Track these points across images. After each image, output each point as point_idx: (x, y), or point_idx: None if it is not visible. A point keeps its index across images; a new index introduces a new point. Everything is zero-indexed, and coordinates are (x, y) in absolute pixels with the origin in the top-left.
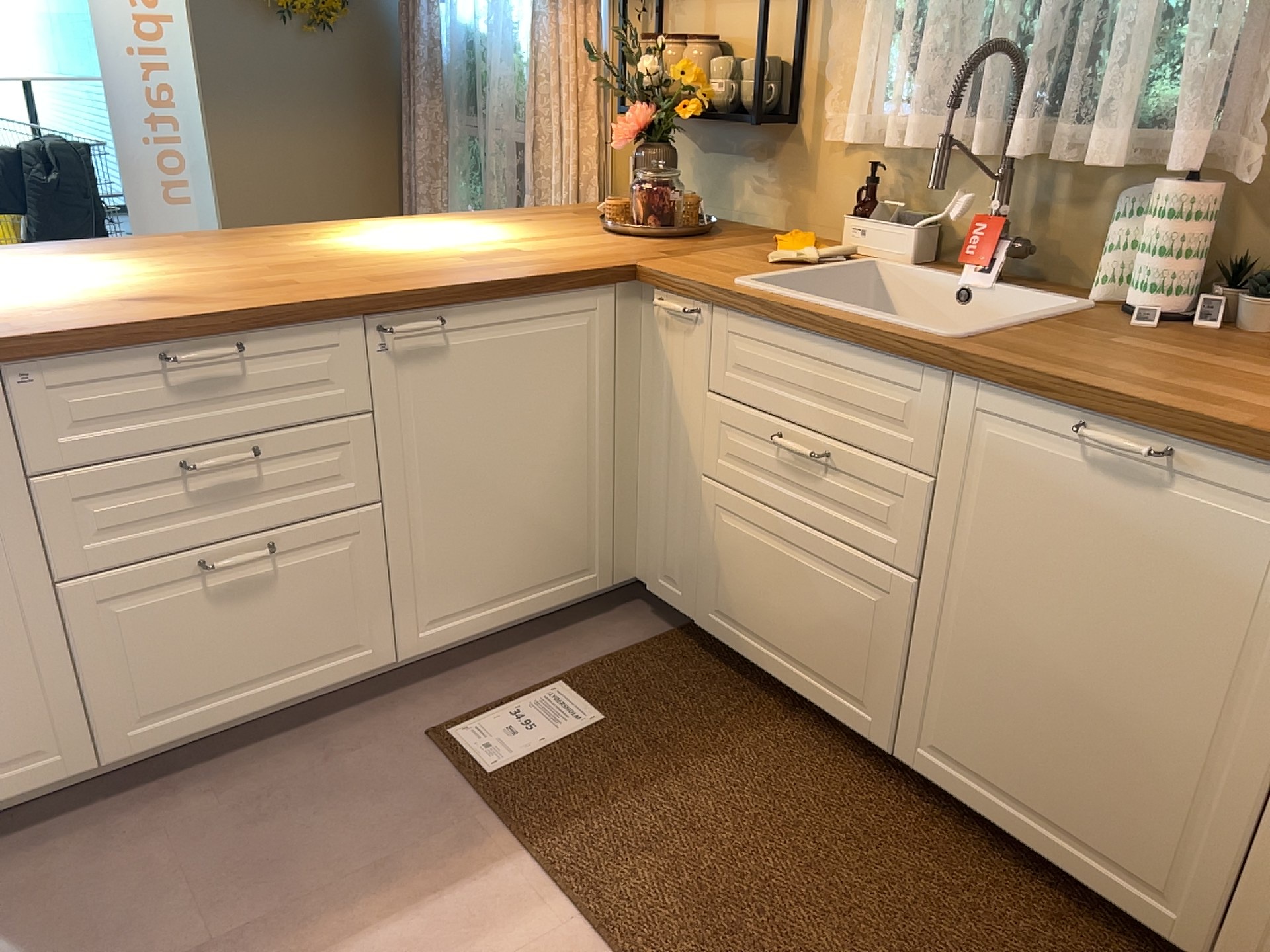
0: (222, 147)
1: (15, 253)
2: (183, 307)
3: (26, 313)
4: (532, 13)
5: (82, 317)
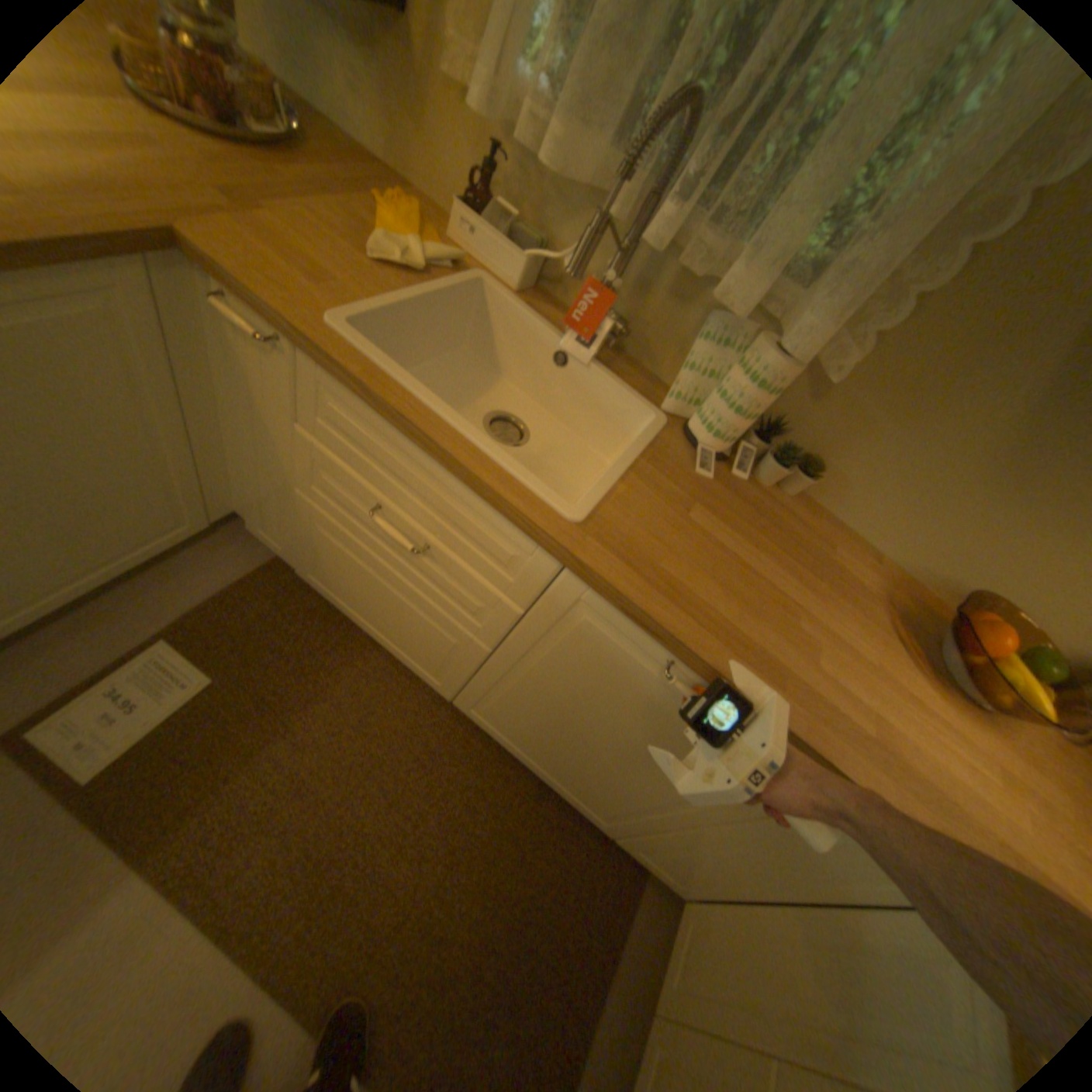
0: None
1: None
2: None
3: None
4: None
5: None
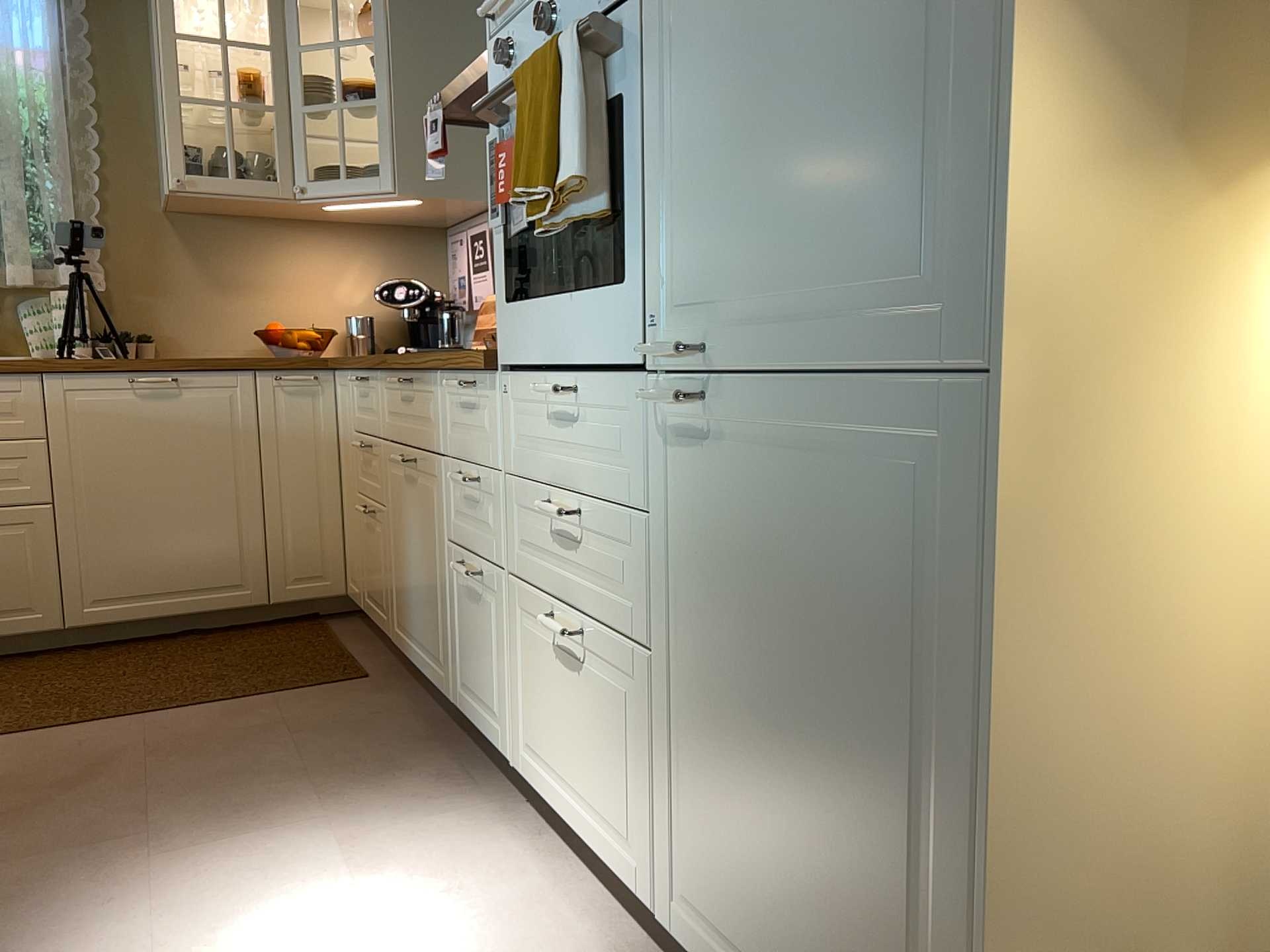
0: None
1: None
2: None
3: None
4: None
5: None
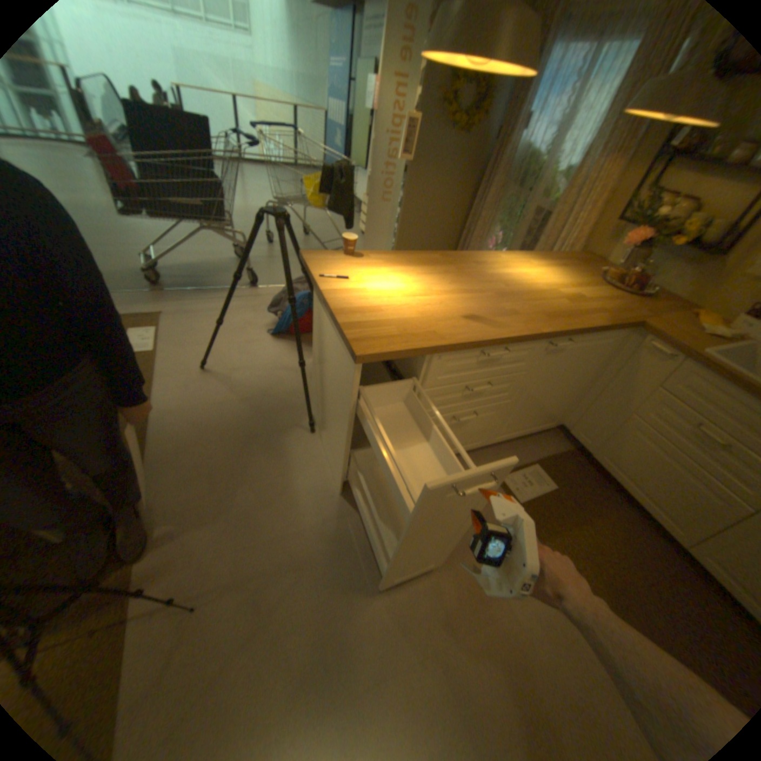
0: (410, 181)
1: (385, 257)
2: (490, 328)
3: (431, 319)
4: (586, 152)
5: (456, 329)
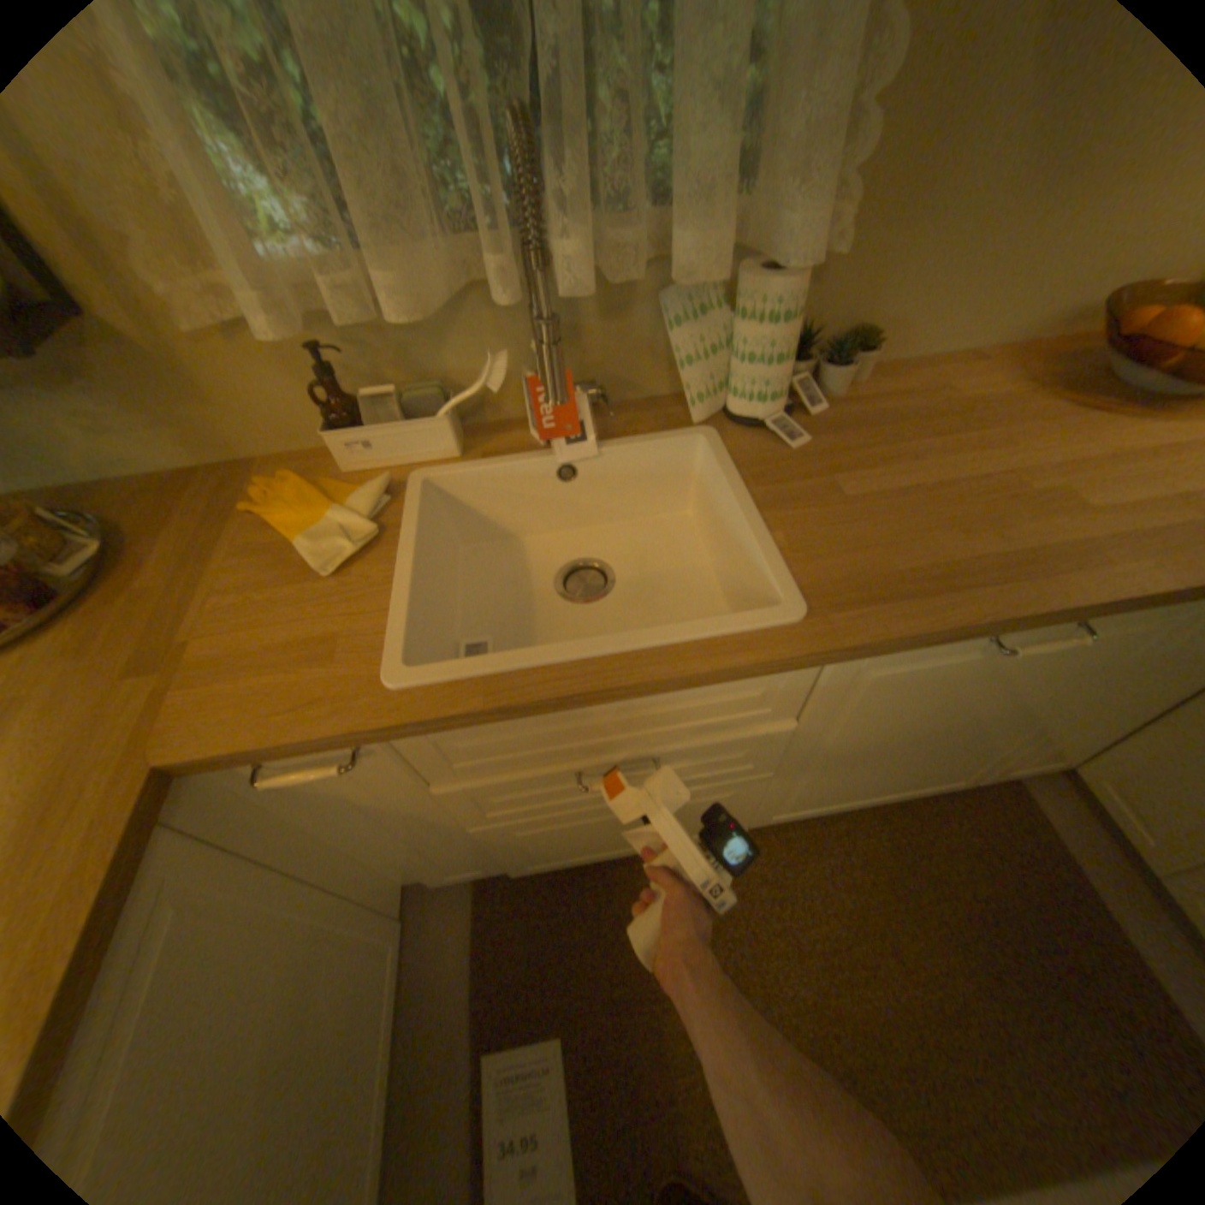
0: None
1: None
2: None
3: None
4: None
5: None
